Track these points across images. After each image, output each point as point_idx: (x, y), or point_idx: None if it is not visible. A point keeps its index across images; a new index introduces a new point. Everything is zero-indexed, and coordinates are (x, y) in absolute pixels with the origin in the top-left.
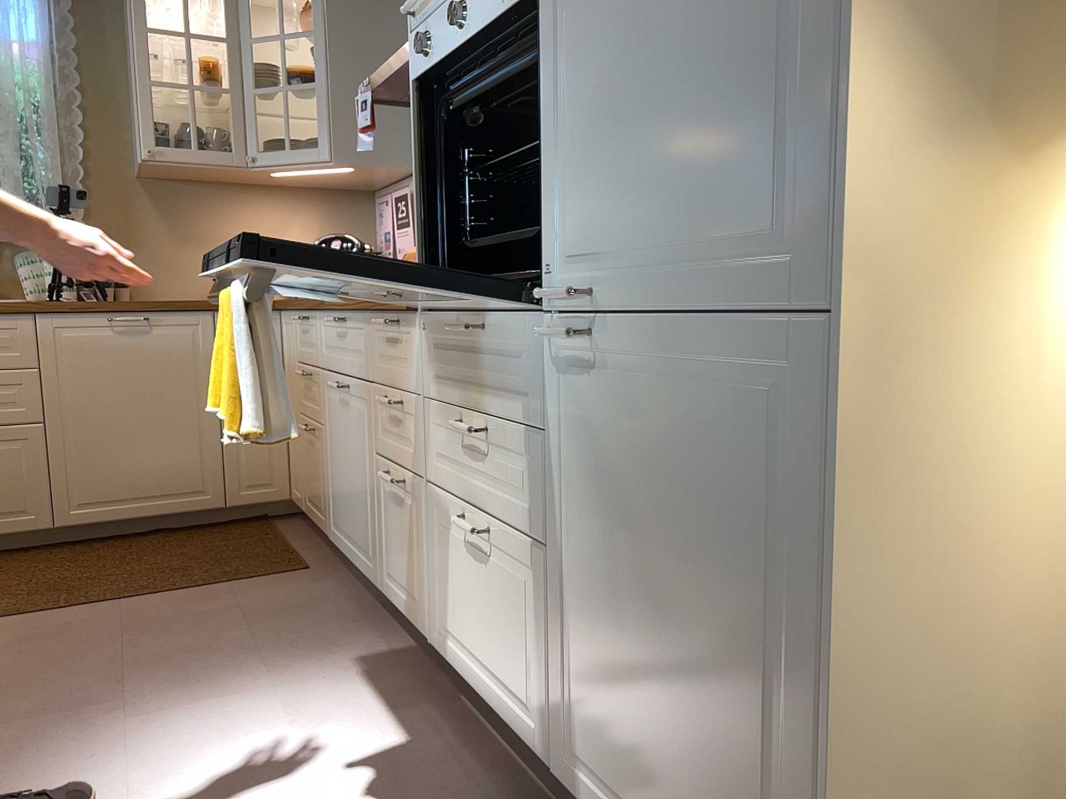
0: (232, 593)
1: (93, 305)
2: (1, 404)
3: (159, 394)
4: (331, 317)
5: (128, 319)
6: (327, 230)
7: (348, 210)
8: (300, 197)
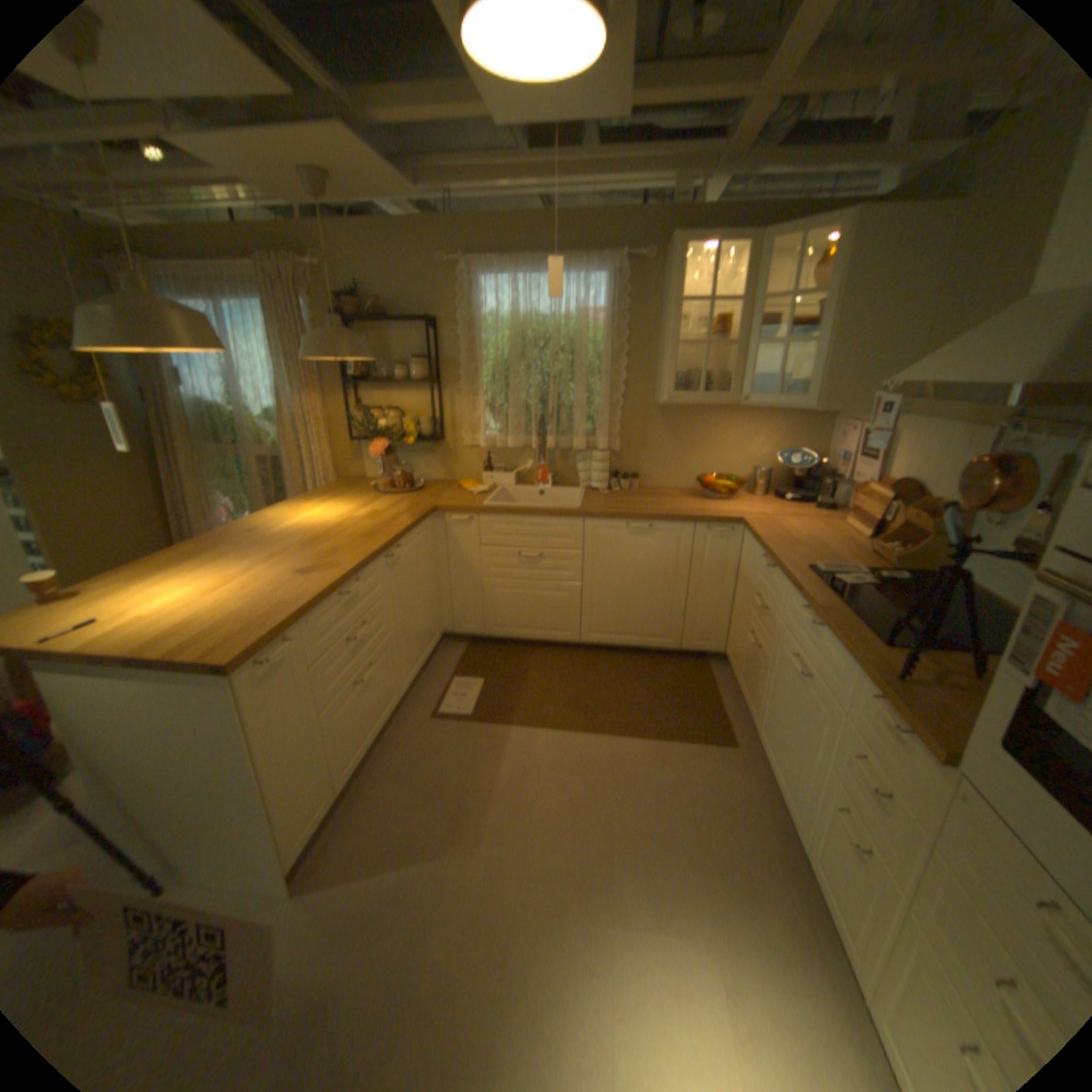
0: (682, 760)
1: (618, 515)
2: (560, 569)
3: (650, 574)
4: (807, 615)
5: (638, 526)
6: (789, 437)
7: (811, 420)
8: (772, 411)
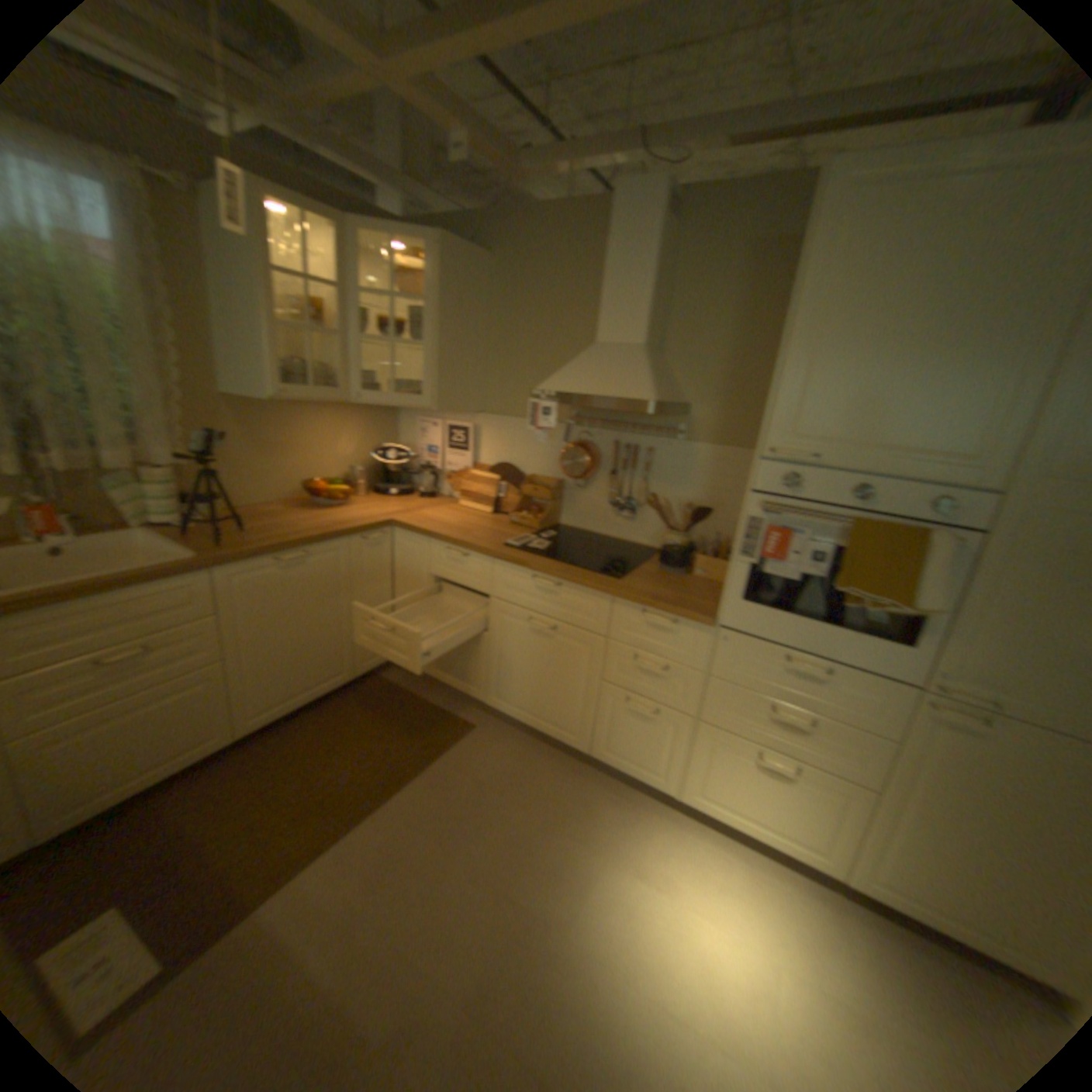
0: (454, 770)
1: (260, 552)
2: (181, 658)
3: (310, 611)
4: (543, 581)
5: (291, 558)
6: (365, 434)
7: (379, 418)
8: (346, 408)
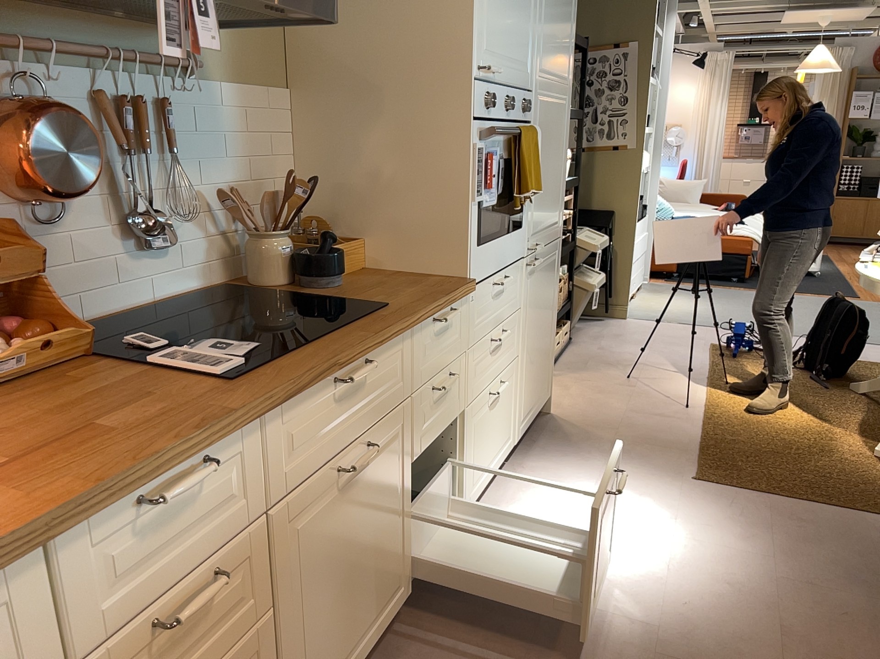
0: None
1: None
2: None
3: None
4: (362, 370)
5: None
6: None
7: None
8: None
